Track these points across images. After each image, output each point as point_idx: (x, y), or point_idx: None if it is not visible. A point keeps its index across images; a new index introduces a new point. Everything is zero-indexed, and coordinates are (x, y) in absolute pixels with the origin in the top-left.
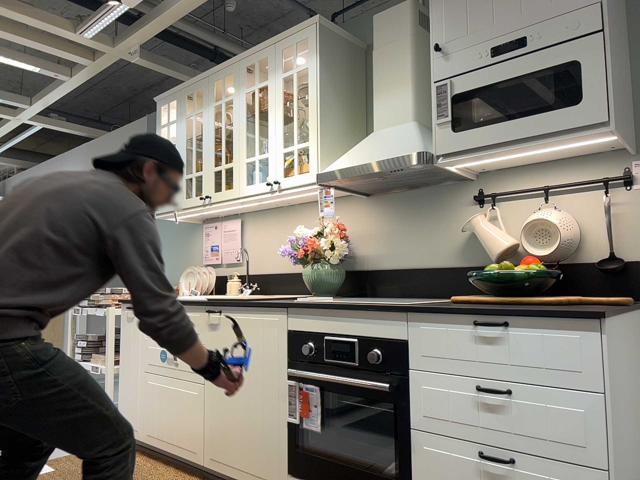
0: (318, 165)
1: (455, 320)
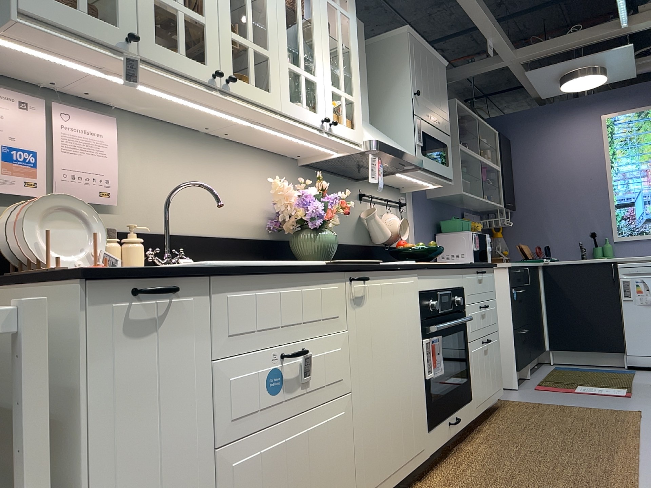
0: (362, 129)
1: (474, 272)
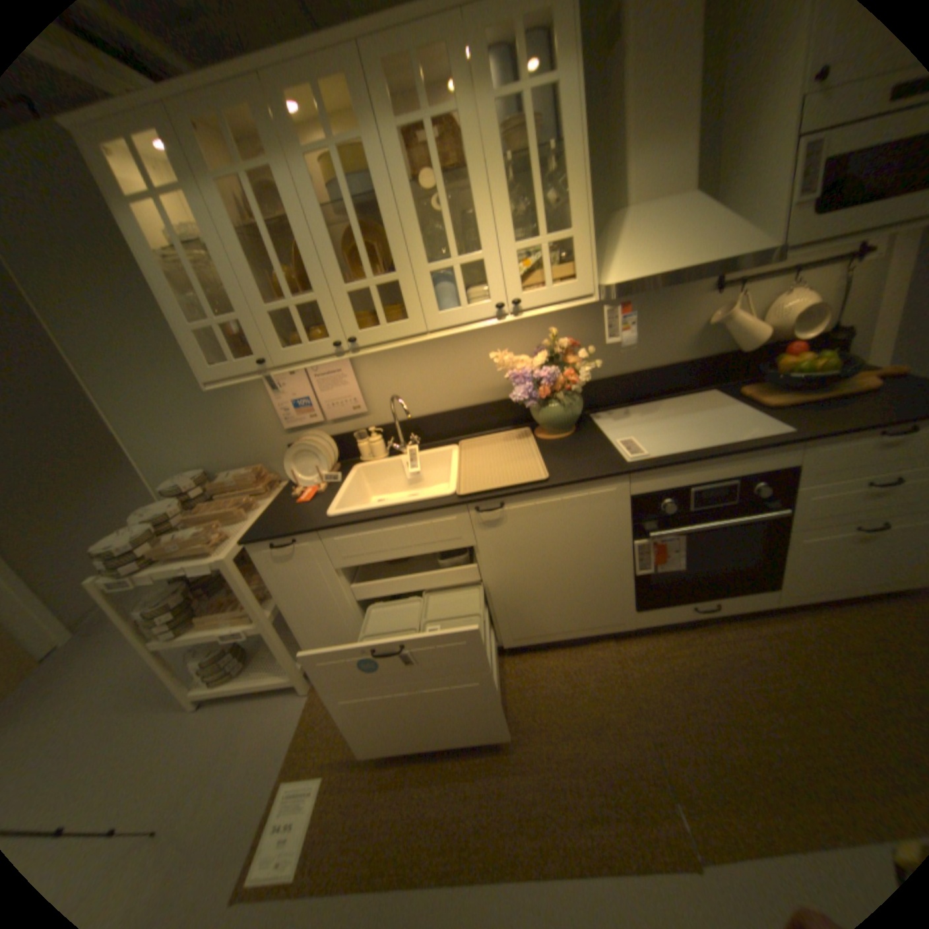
0: (594, 269)
1: (861, 437)
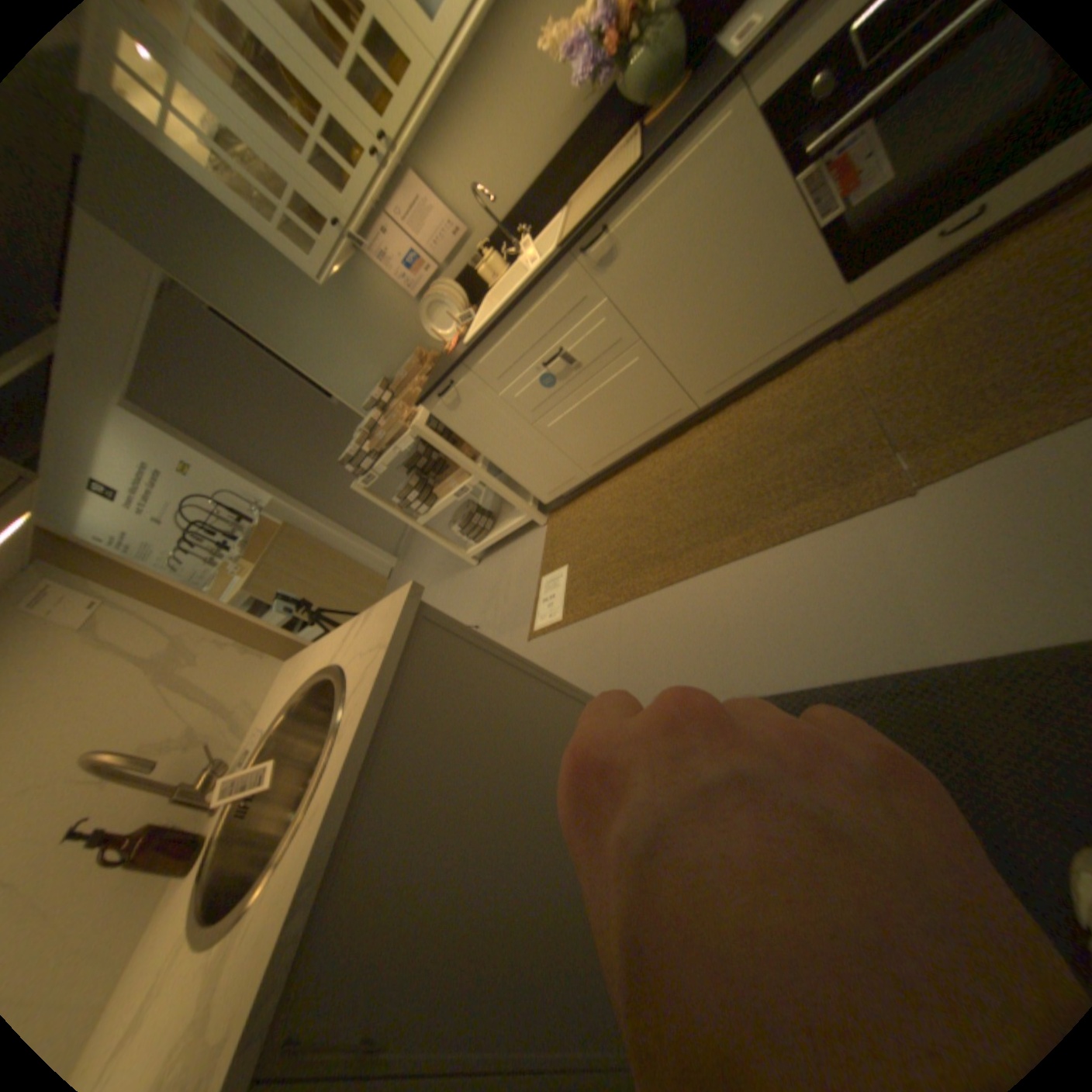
0: None
1: None
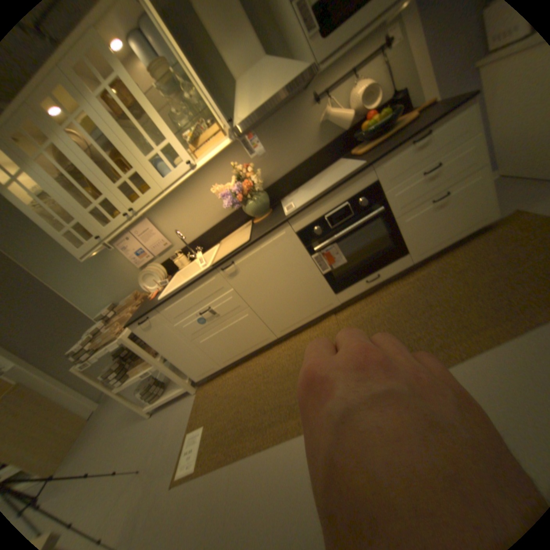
0: (224, 122)
1: (402, 148)
